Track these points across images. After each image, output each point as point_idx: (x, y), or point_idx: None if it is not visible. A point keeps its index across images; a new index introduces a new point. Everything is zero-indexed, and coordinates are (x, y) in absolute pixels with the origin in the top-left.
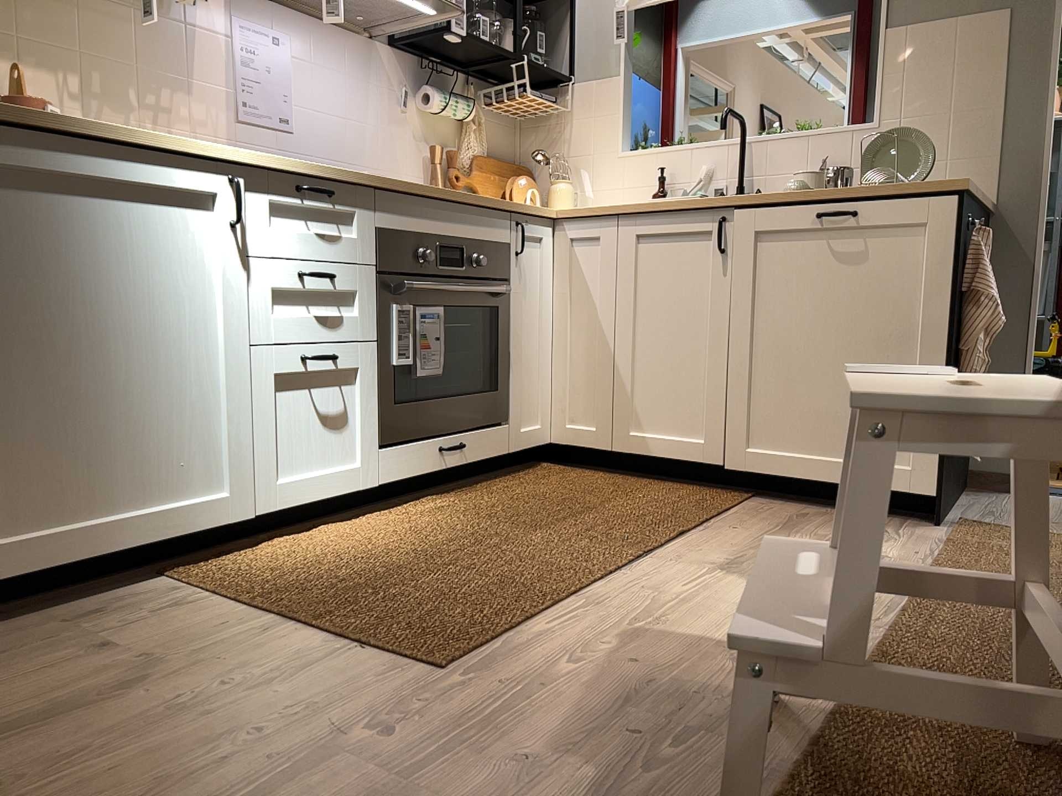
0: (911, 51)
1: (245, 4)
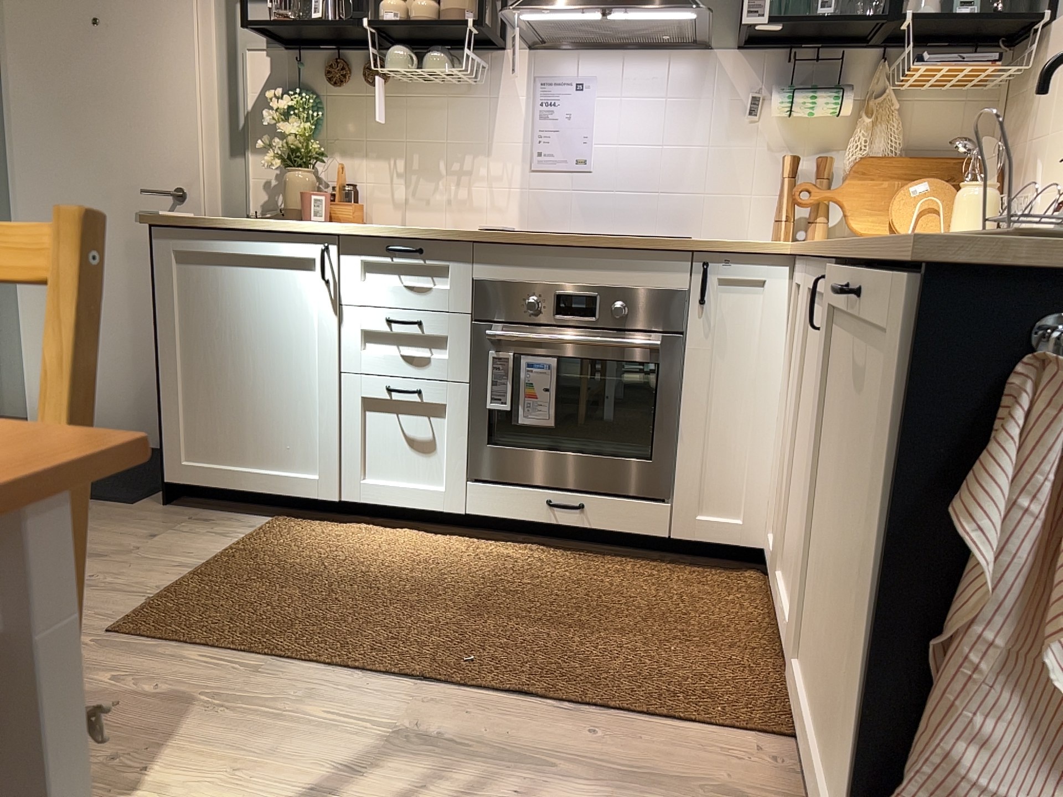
0: None
1: (544, 58)
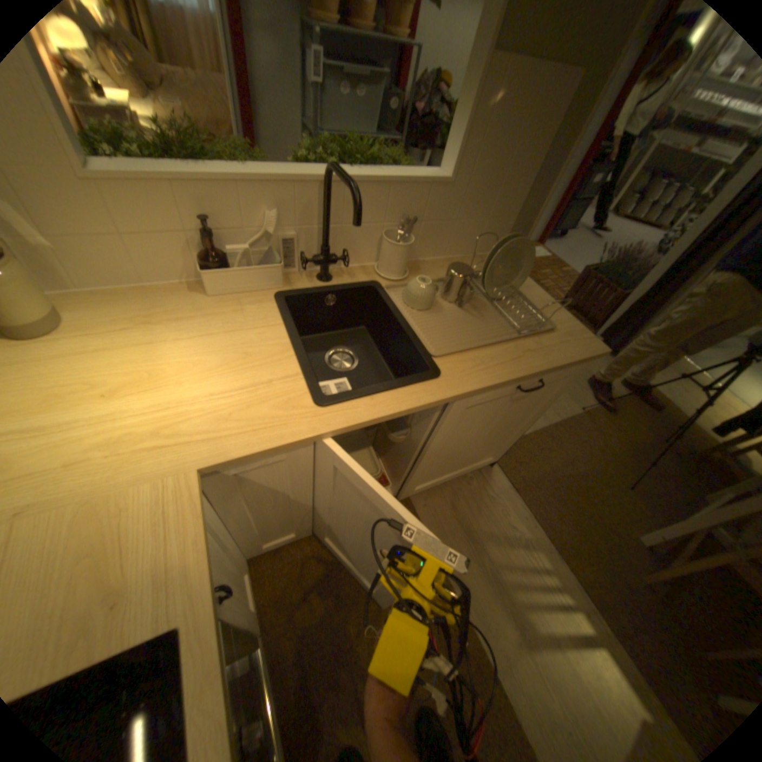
0: (503, 93)
1: None
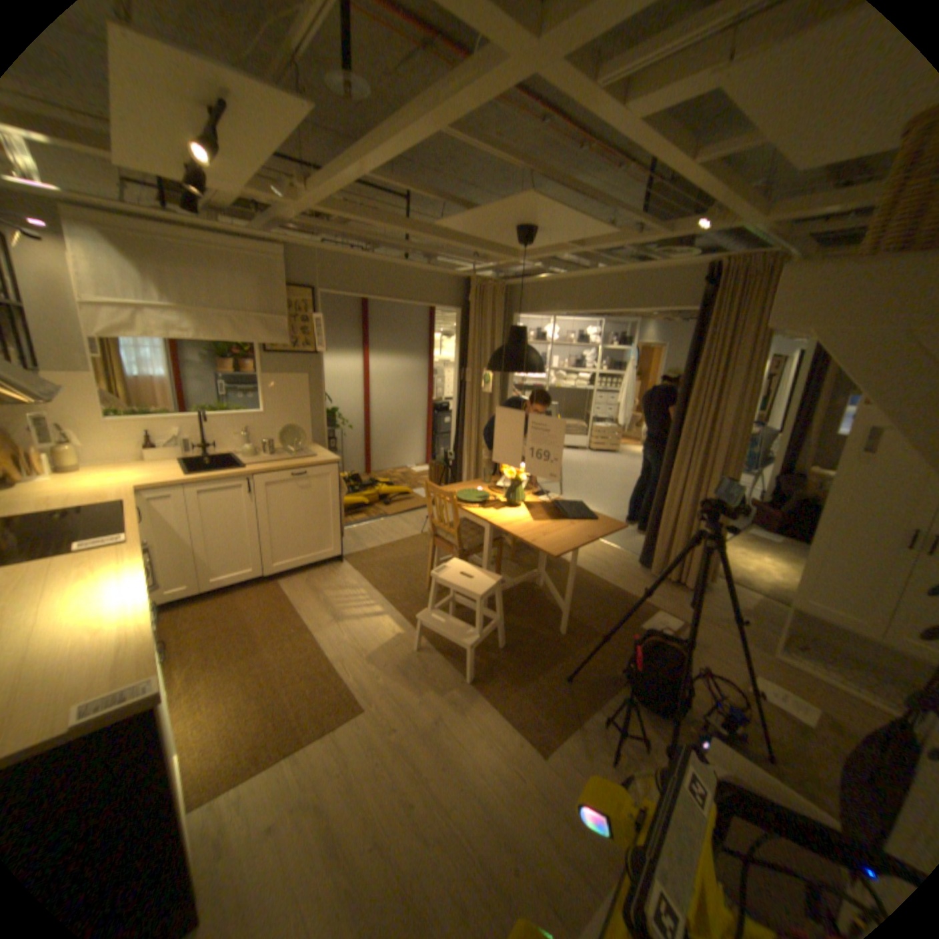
0: (276, 383)
1: None
